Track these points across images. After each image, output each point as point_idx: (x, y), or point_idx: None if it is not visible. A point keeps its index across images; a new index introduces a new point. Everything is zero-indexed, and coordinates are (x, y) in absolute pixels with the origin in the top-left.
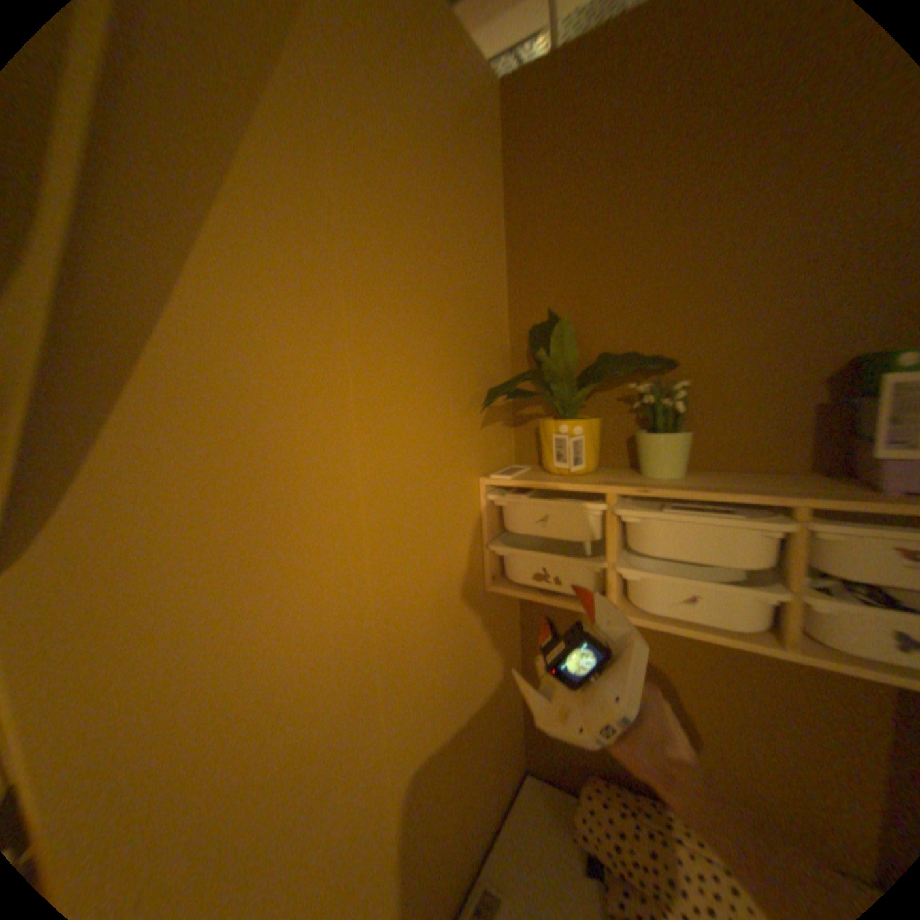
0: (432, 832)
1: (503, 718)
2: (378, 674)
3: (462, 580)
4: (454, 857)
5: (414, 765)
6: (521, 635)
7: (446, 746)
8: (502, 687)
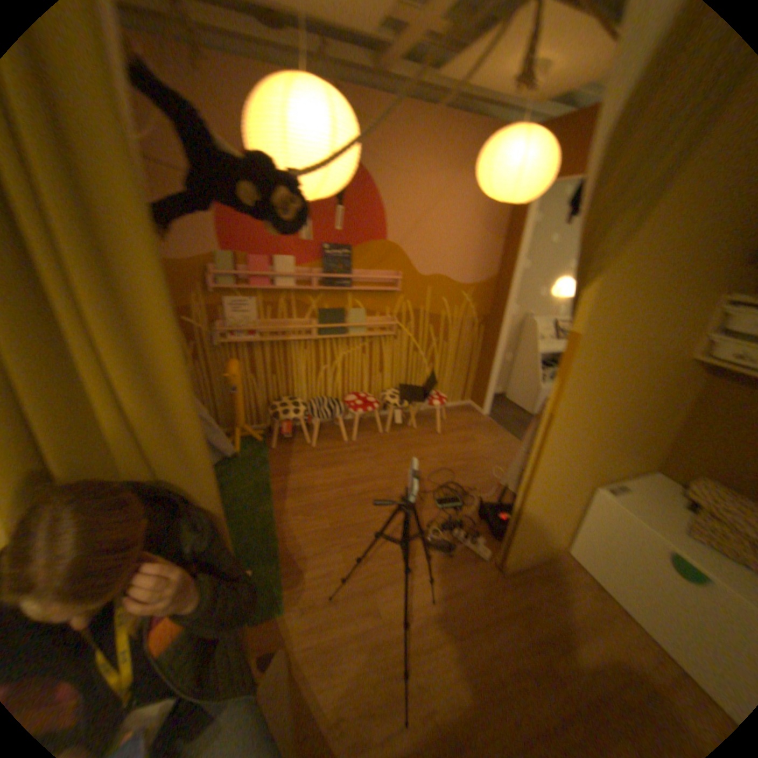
0: (620, 441)
1: (665, 431)
2: (640, 358)
3: (686, 344)
4: (619, 463)
5: (630, 407)
6: (696, 399)
7: (641, 413)
8: (673, 415)
